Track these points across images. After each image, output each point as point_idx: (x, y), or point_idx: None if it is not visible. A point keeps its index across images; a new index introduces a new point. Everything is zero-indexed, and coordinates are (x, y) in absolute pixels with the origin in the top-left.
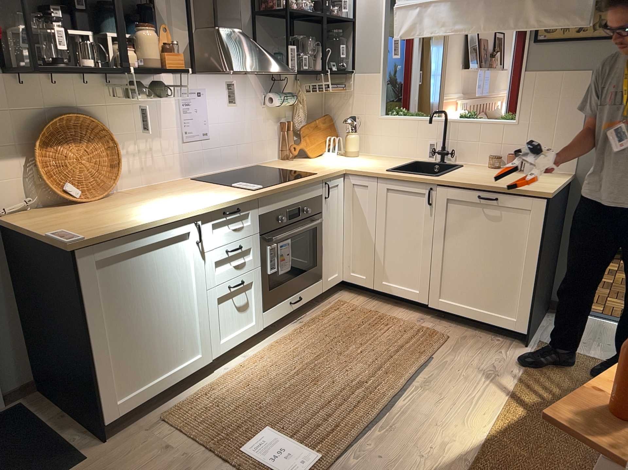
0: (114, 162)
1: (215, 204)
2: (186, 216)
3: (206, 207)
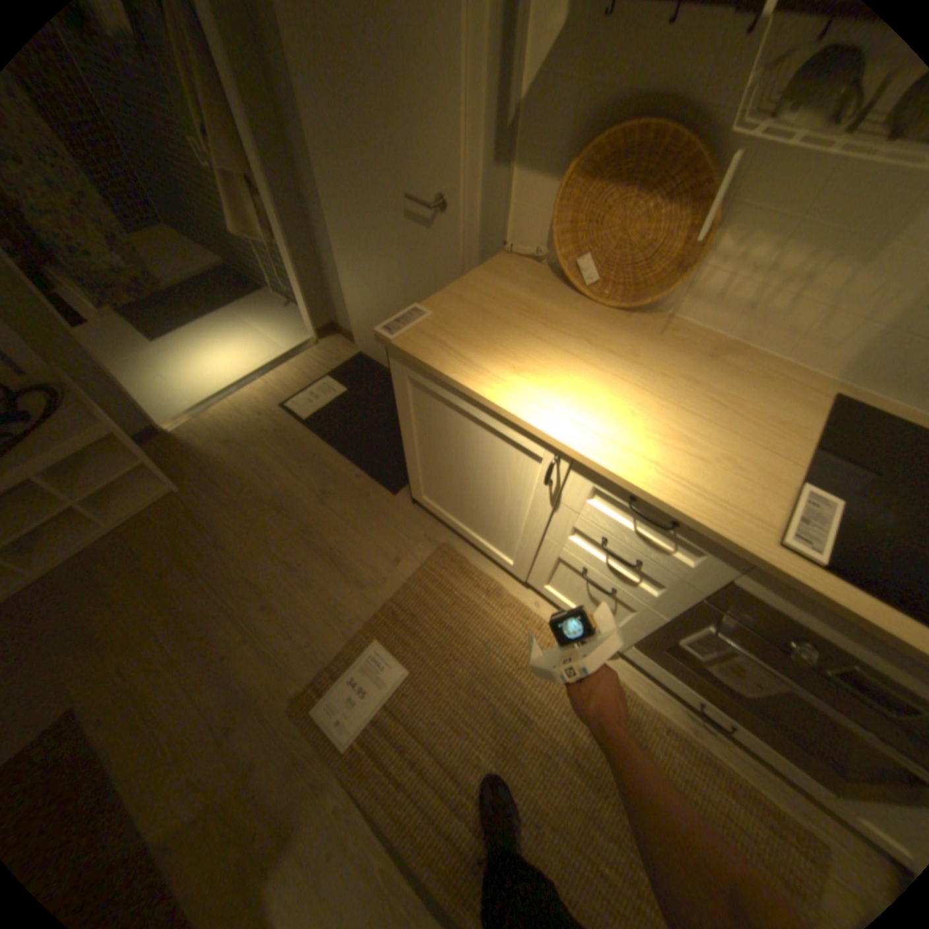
0: (692, 258)
1: (619, 471)
2: (541, 434)
3: (590, 458)
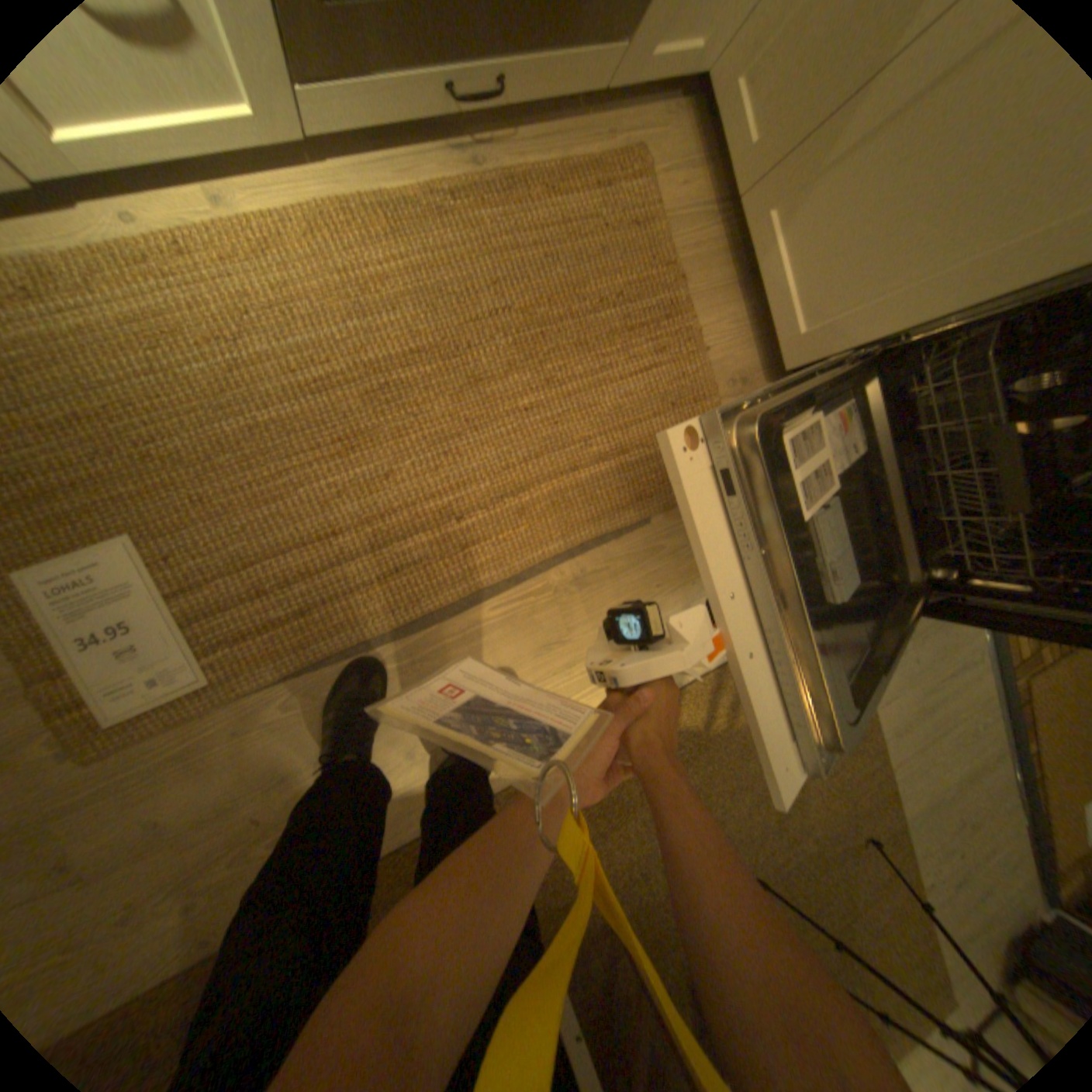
0: None
1: None
2: None
3: None
